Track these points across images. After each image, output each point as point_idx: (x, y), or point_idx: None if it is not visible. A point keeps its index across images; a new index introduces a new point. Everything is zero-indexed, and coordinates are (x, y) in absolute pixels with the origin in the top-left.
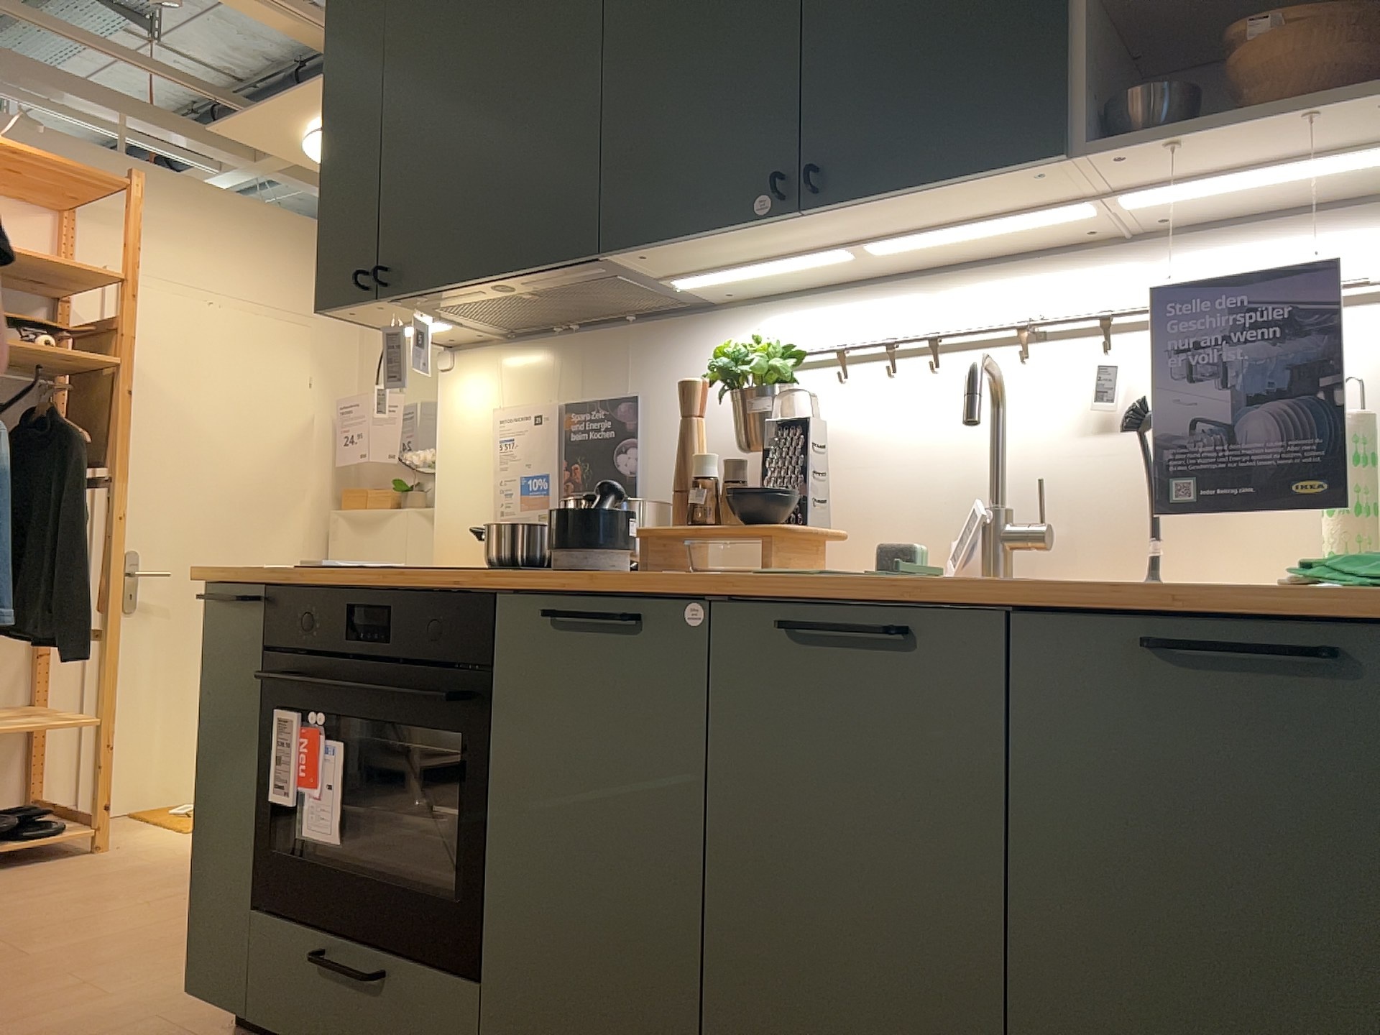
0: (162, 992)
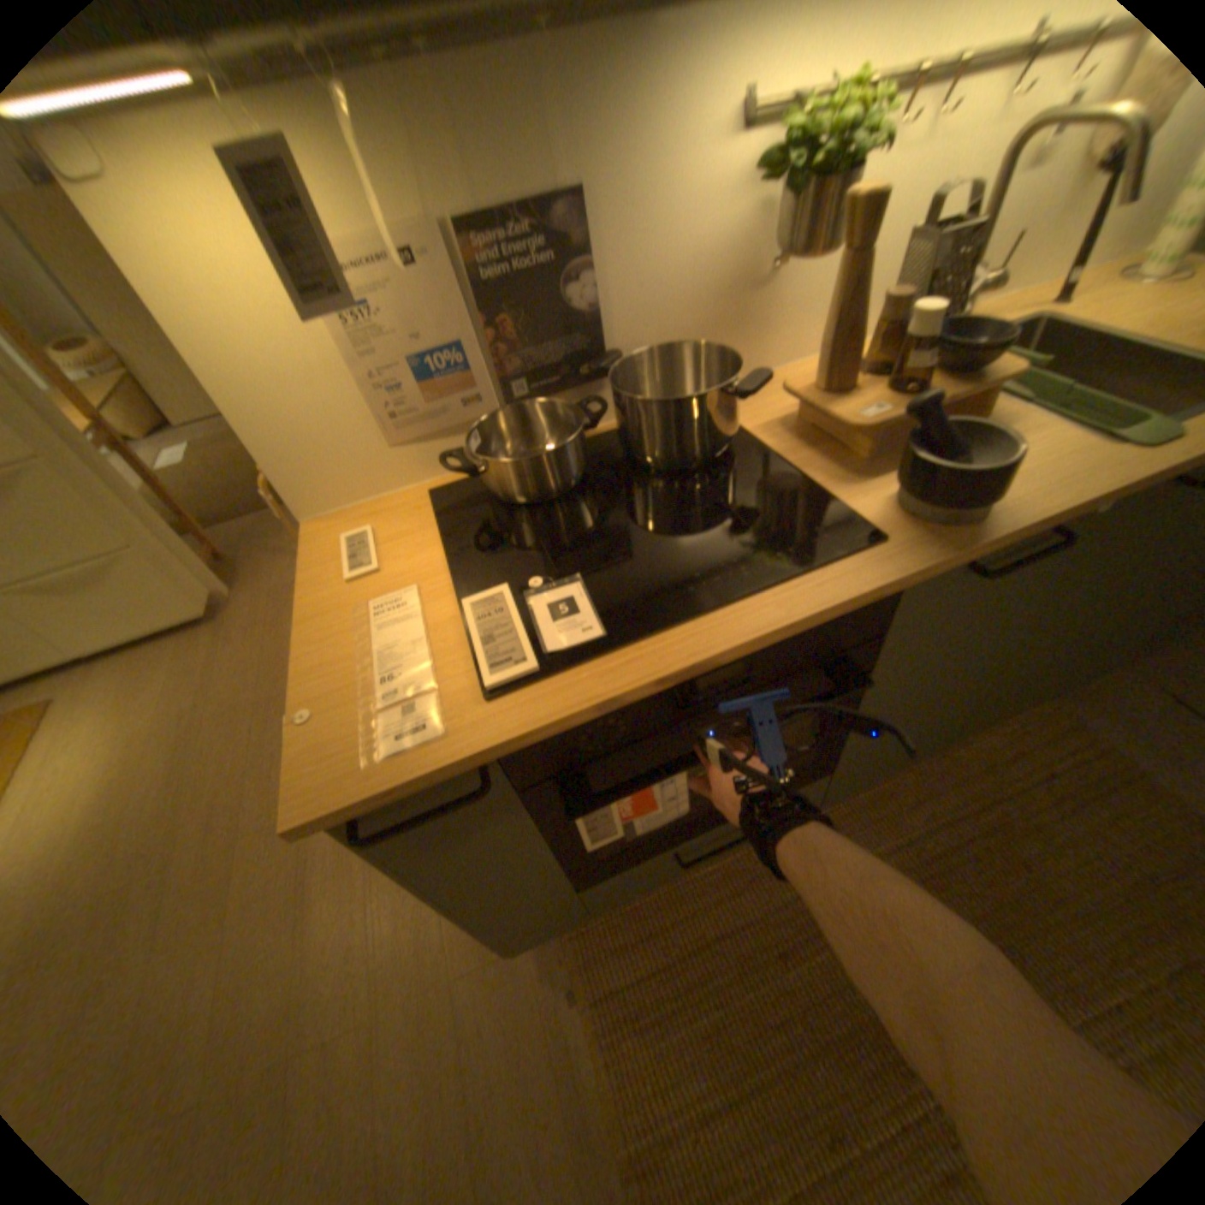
0: (397, 969)
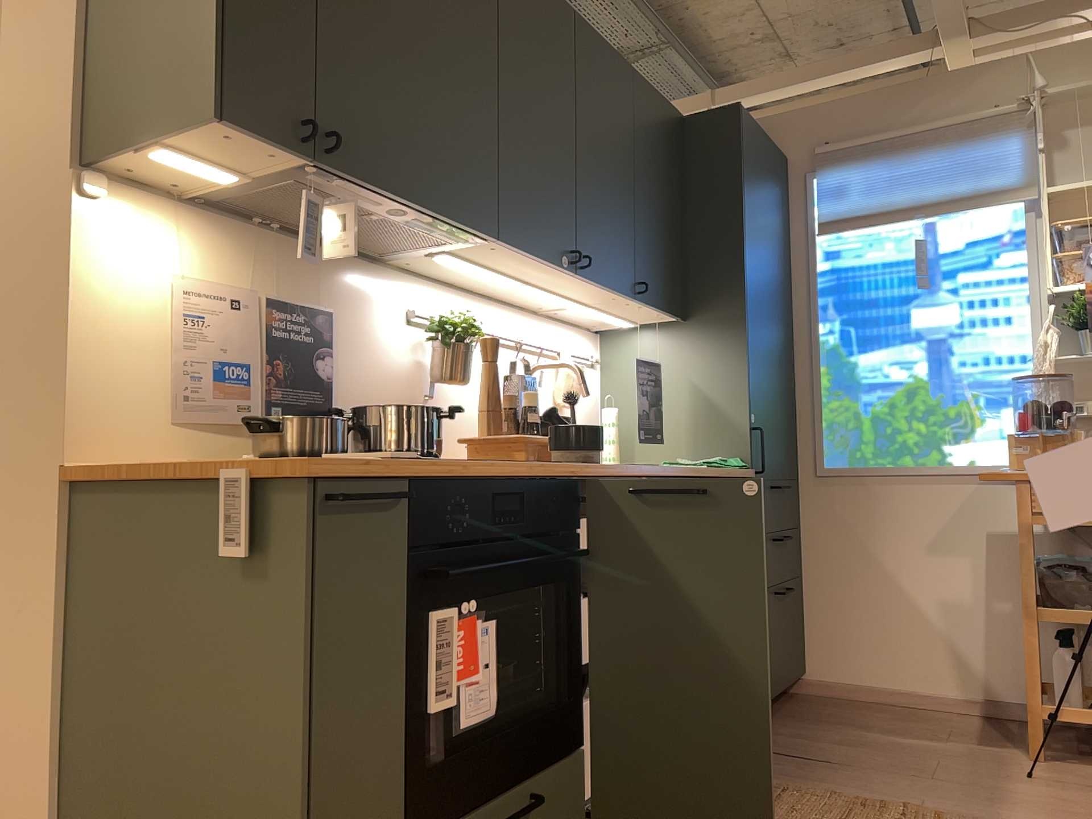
0: None
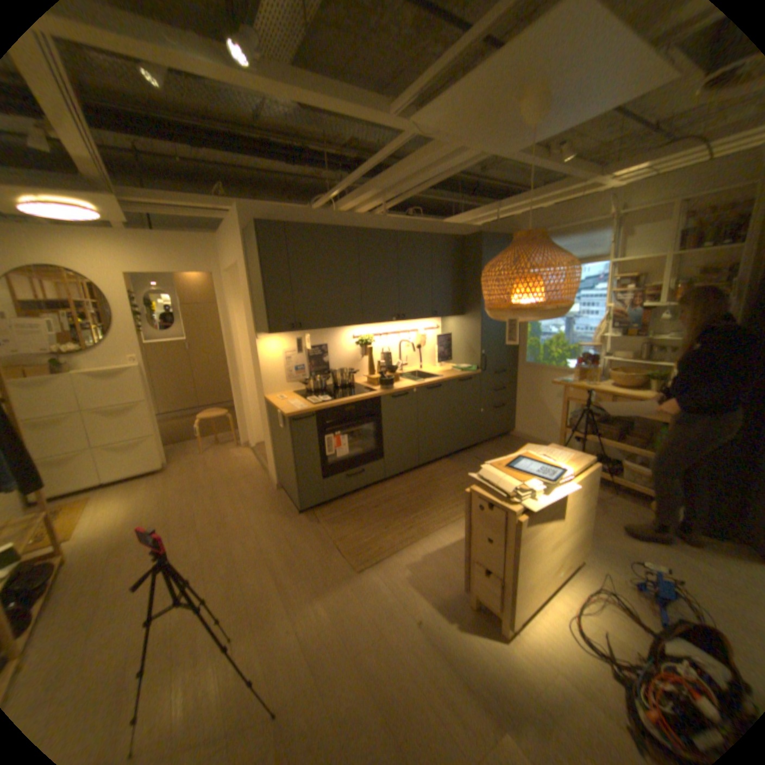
0: (262, 528)
